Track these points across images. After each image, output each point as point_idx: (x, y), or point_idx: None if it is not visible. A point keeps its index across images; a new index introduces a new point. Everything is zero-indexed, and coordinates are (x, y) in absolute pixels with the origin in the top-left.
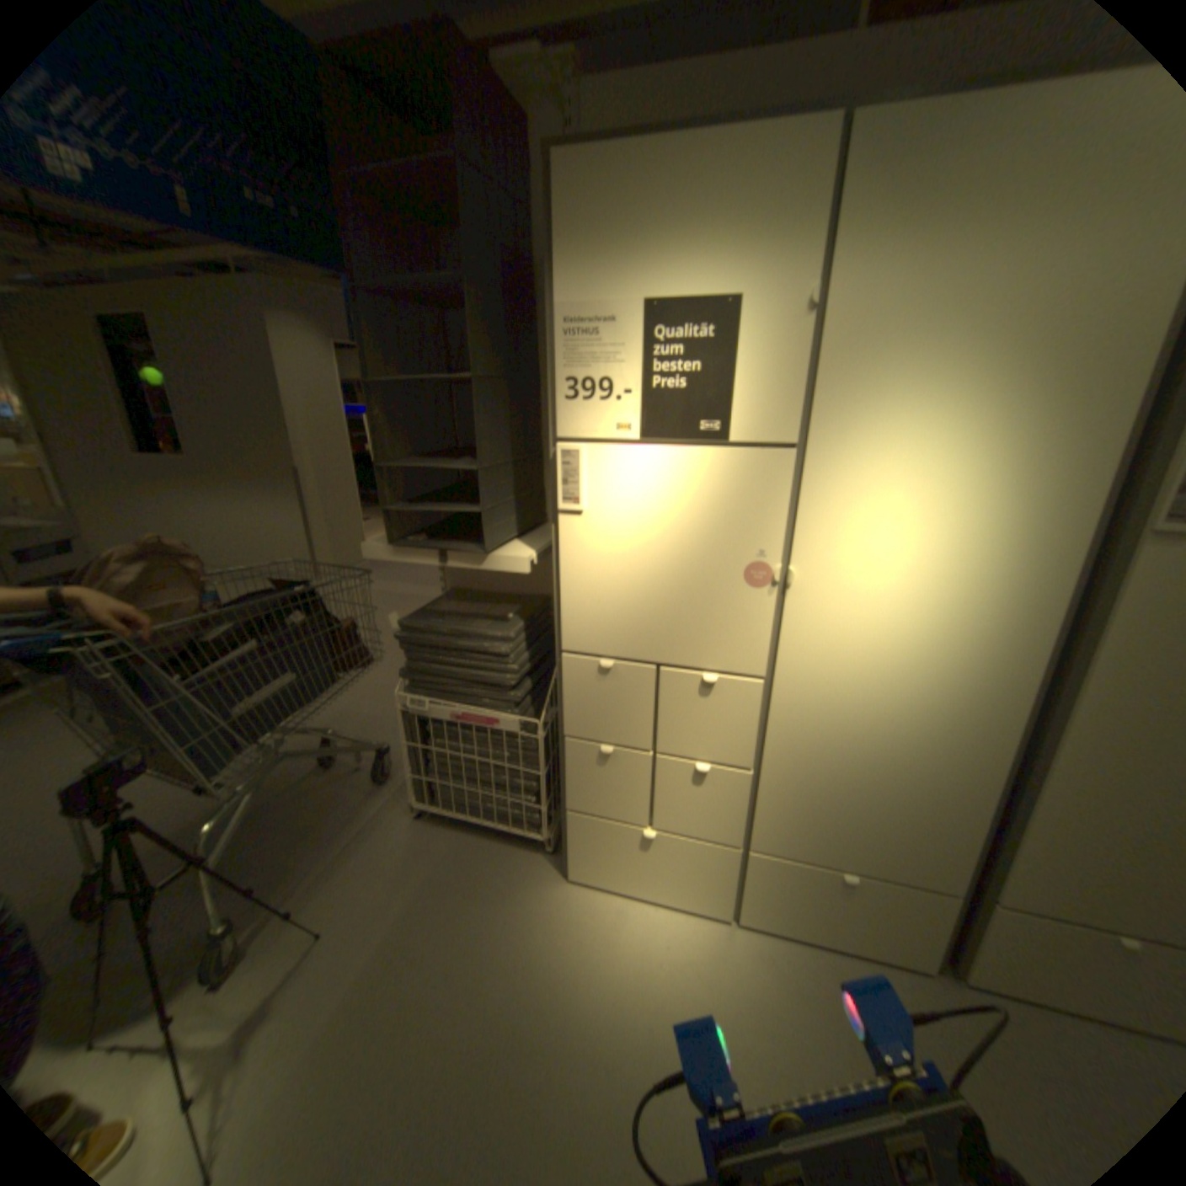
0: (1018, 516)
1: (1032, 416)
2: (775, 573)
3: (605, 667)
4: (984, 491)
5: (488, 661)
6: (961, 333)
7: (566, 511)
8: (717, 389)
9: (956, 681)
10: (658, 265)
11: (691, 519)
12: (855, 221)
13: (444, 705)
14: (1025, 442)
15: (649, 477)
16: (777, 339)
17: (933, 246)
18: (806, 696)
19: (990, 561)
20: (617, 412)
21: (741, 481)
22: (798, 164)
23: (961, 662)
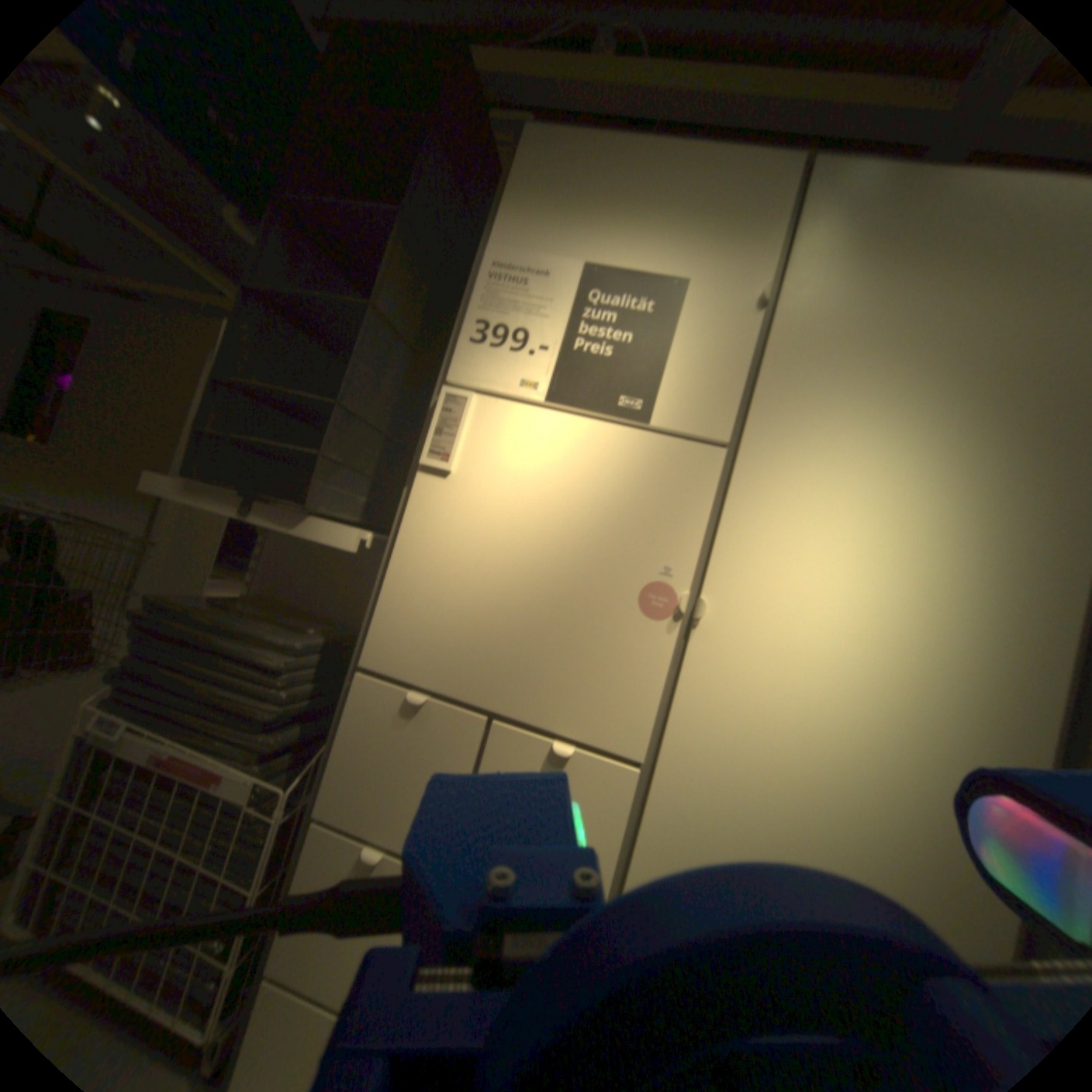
0: (991, 584)
1: (999, 465)
2: (684, 602)
3: (415, 707)
4: (948, 543)
5: (249, 678)
6: (918, 364)
7: (430, 469)
8: (648, 367)
9: (919, 819)
10: (609, 236)
11: (587, 511)
12: (813, 241)
13: (150, 738)
14: (993, 493)
15: (547, 448)
16: (723, 330)
17: (890, 278)
18: (701, 809)
19: (960, 638)
20: (527, 368)
21: (658, 475)
22: (762, 184)
23: (926, 788)
